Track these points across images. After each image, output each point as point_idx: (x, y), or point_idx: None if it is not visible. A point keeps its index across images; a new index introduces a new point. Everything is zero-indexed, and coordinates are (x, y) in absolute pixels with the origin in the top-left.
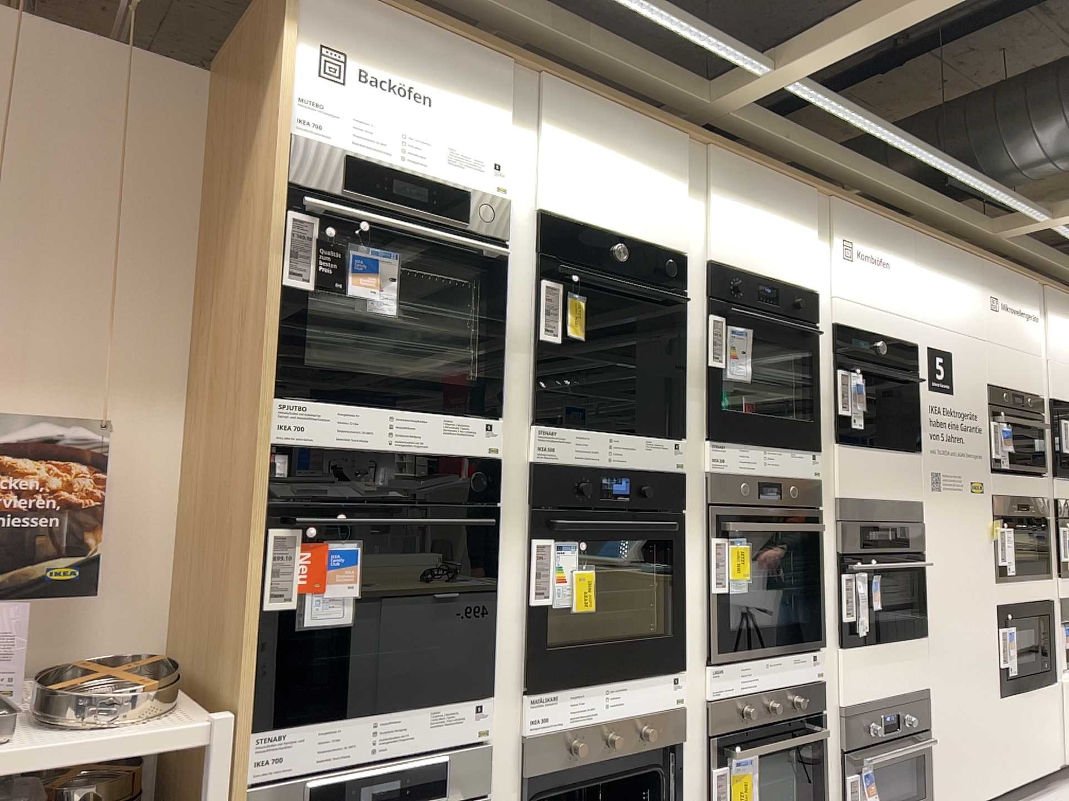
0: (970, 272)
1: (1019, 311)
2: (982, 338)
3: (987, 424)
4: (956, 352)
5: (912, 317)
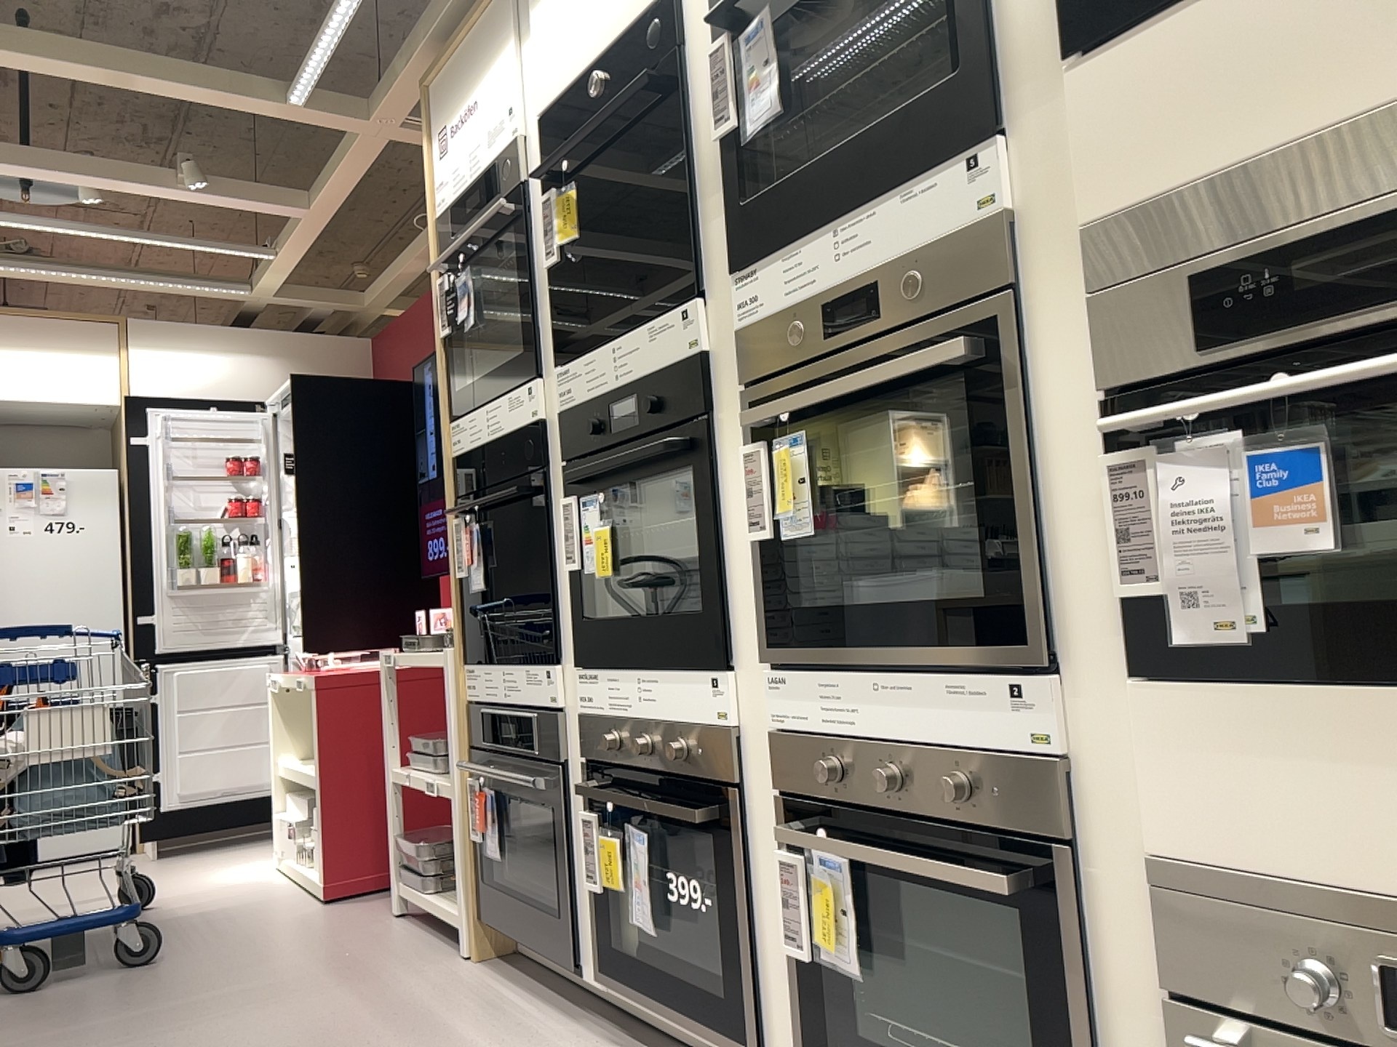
0: None
1: None
2: None
3: None
4: None
5: None
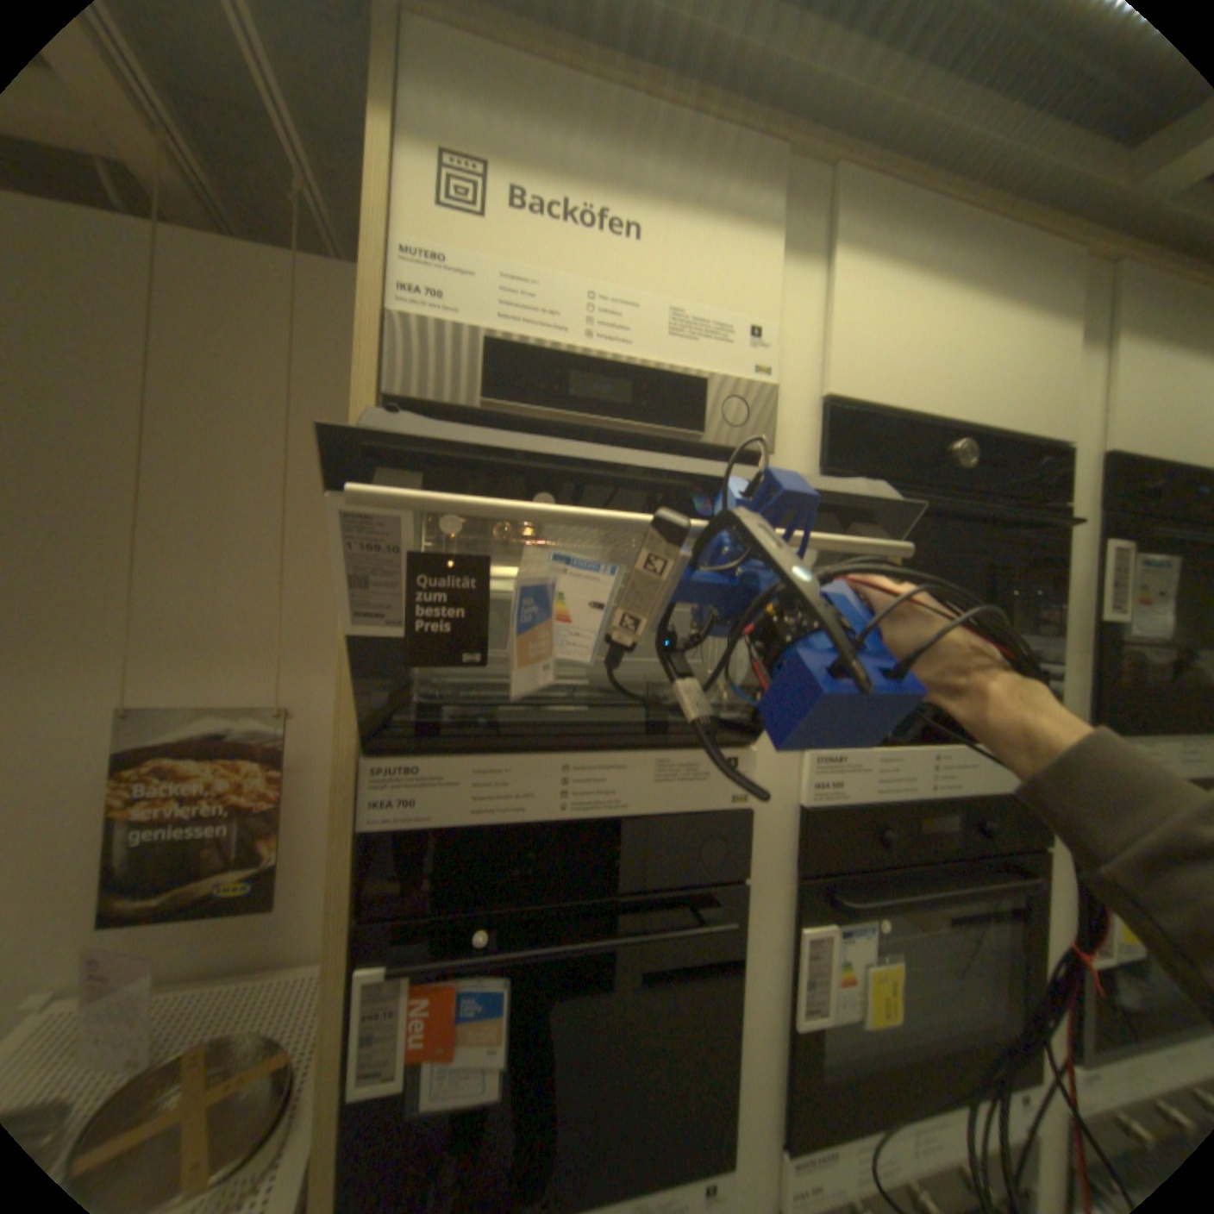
0: None
1: None
2: None
3: None
4: None
5: None
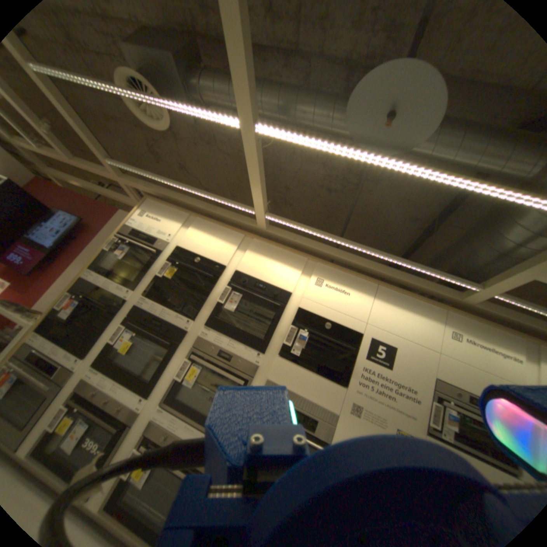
0: (433, 313)
1: (497, 349)
2: (440, 351)
3: (432, 402)
4: (404, 349)
5: (363, 320)
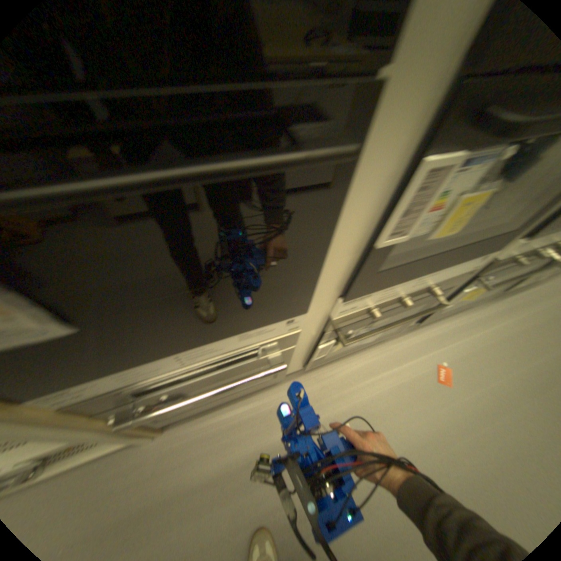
0: None
1: None
2: None
3: None
4: None
5: None
